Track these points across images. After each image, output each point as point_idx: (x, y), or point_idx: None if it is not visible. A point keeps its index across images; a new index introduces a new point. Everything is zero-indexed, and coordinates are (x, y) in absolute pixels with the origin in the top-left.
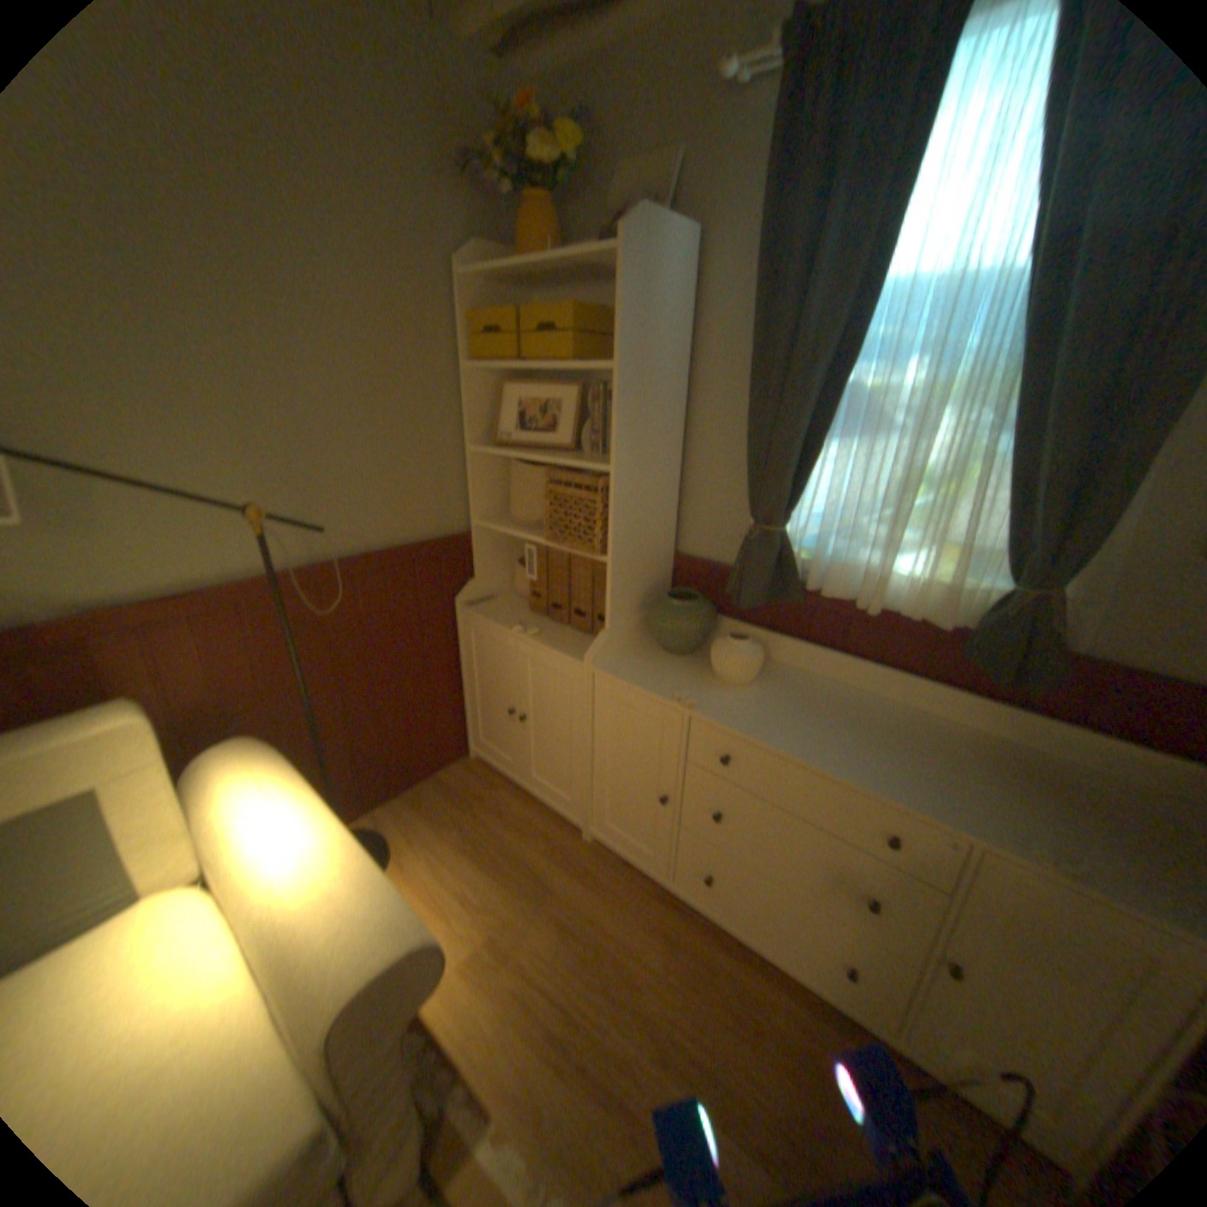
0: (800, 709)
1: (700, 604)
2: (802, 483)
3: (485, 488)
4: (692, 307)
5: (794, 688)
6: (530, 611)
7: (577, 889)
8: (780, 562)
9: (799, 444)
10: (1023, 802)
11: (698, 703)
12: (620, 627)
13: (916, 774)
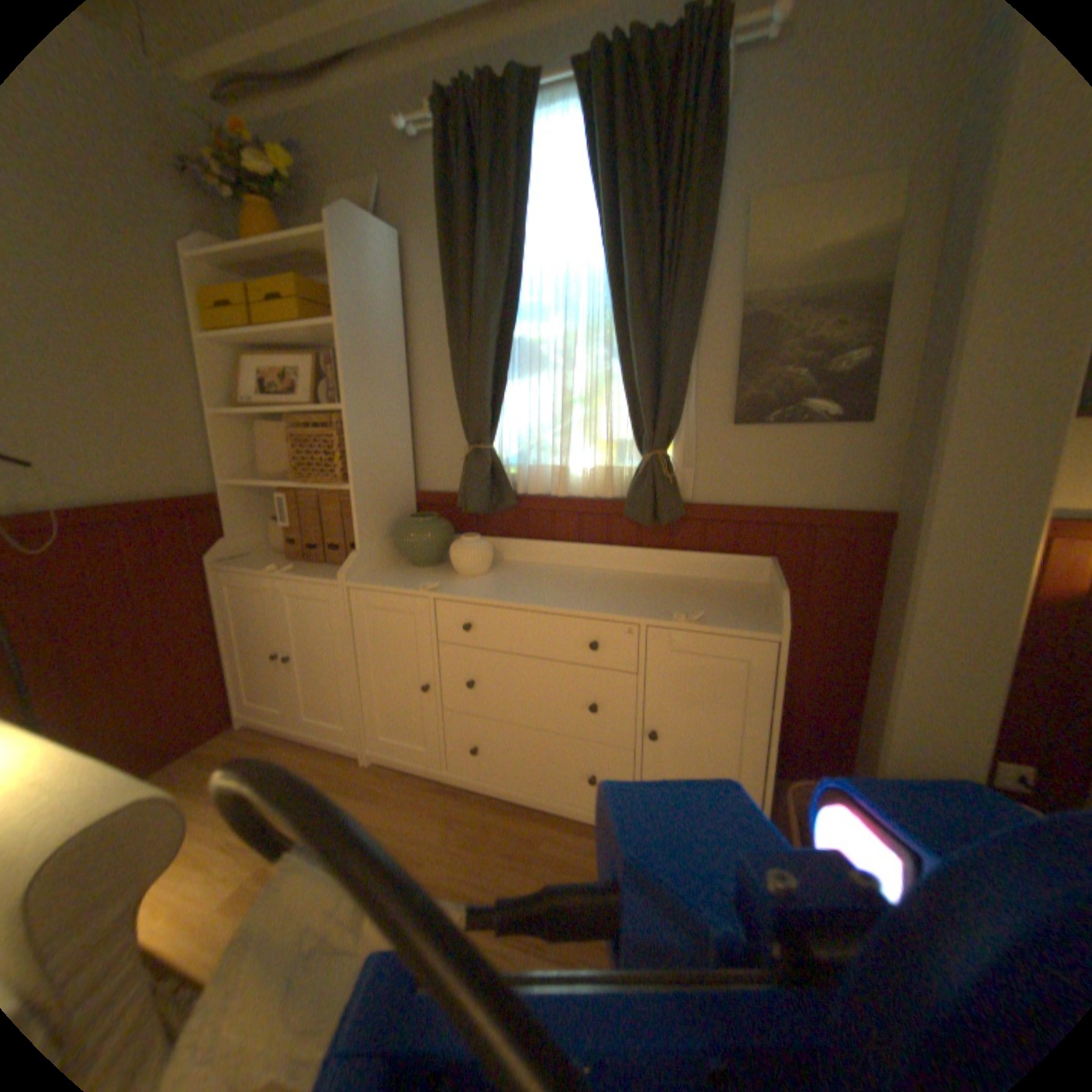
0: (523, 580)
1: (437, 519)
2: (497, 408)
3: (228, 450)
4: (399, 289)
5: (520, 572)
6: (286, 559)
7: (355, 805)
8: (495, 477)
9: (488, 377)
10: (671, 599)
11: (439, 585)
12: (370, 548)
13: (603, 598)
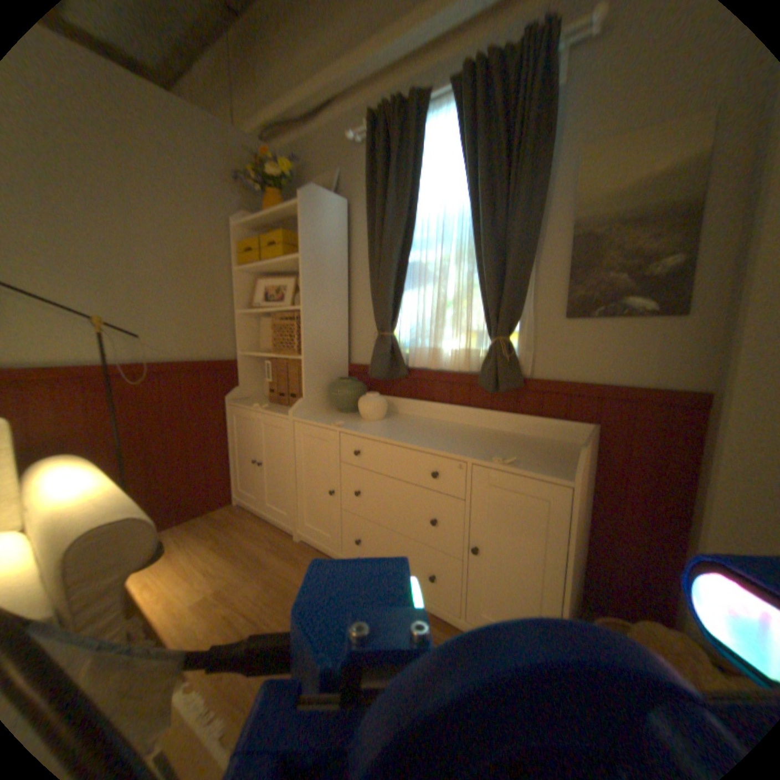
0: (402, 426)
1: (355, 382)
2: (397, 309)
3: (246, 334)
4: (346, 236)
5: (404, 421)
6: (269, 402)
7: (283, 564)
8: (395, 355)
9: (391, 288)
10: (502, 448)
11: (343, 423)
12: (312, 397)
13: (450, 442)
